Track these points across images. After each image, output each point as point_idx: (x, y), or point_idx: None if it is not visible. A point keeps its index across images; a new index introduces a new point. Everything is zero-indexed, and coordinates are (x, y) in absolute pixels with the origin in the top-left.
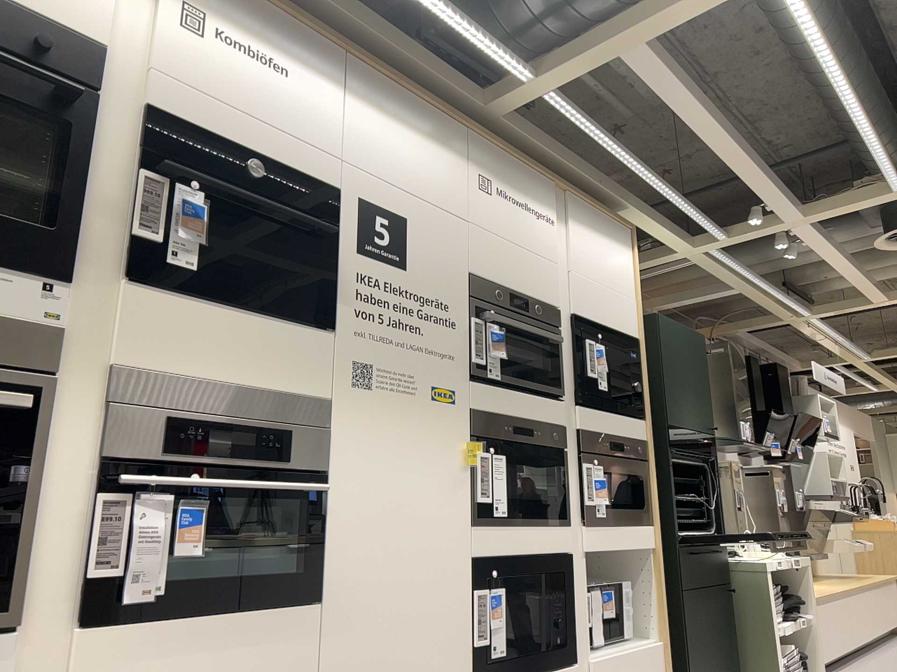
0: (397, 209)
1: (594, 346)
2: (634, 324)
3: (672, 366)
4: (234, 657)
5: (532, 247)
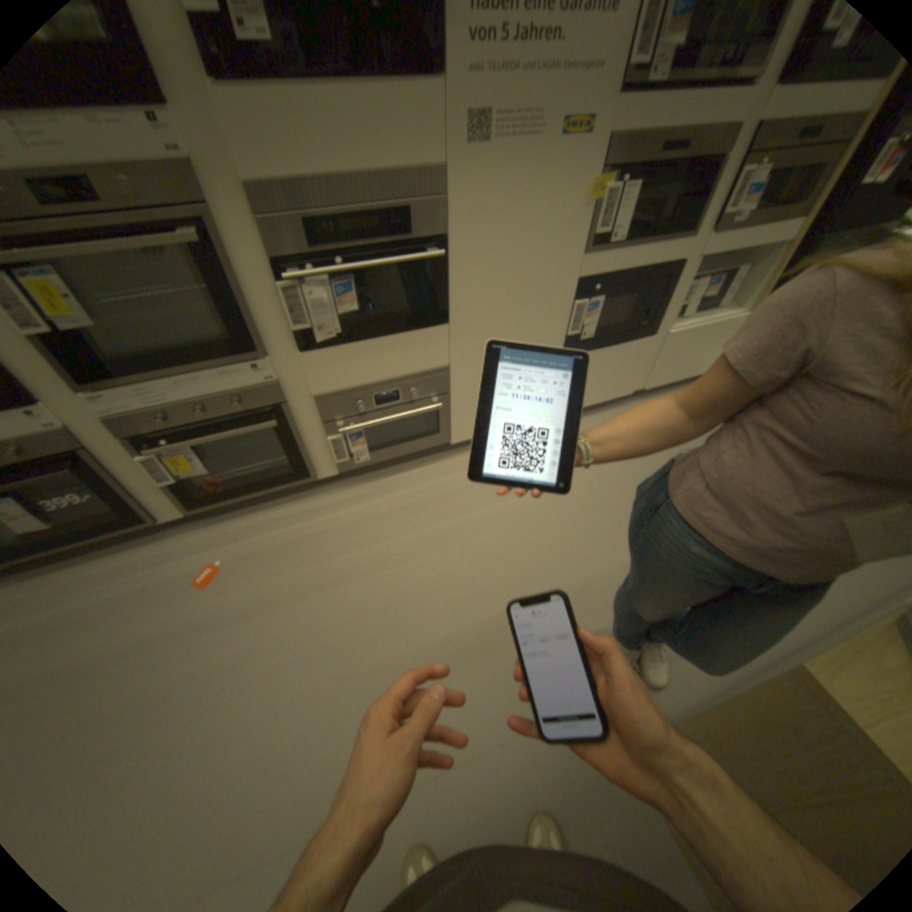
0: None
1: None
2: None
3: None
4: (393, 355)
5: None
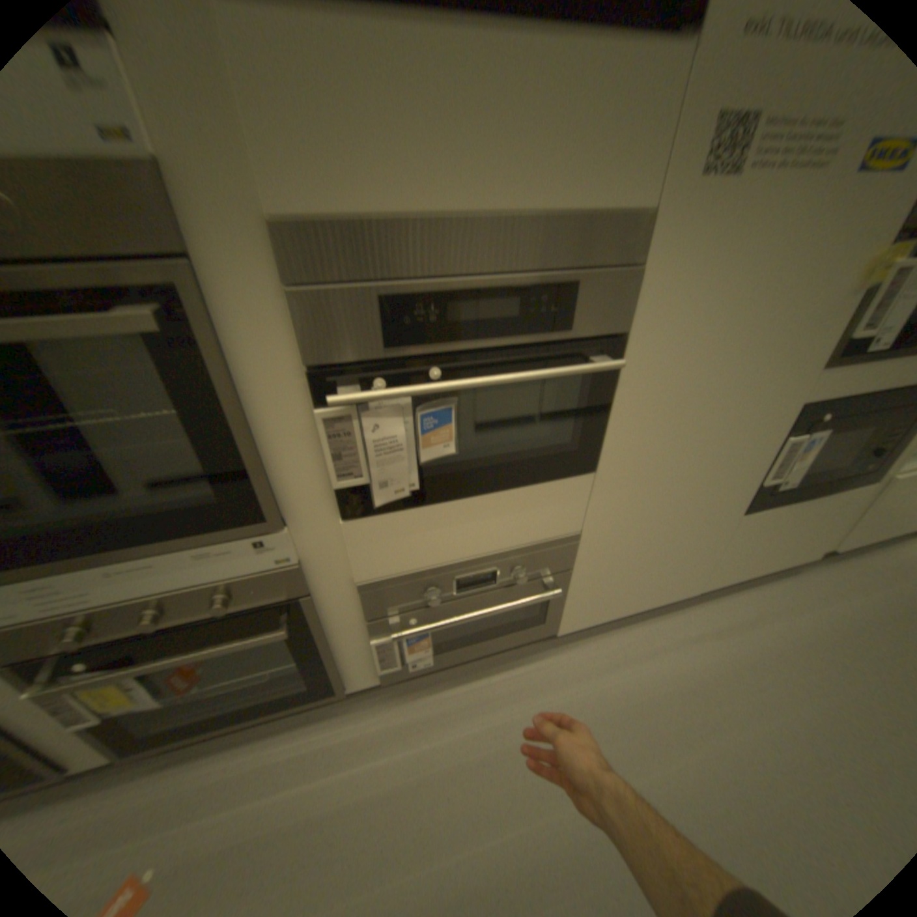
0: None
1: None
2: None
3: None
4: (499, 521)
5: None
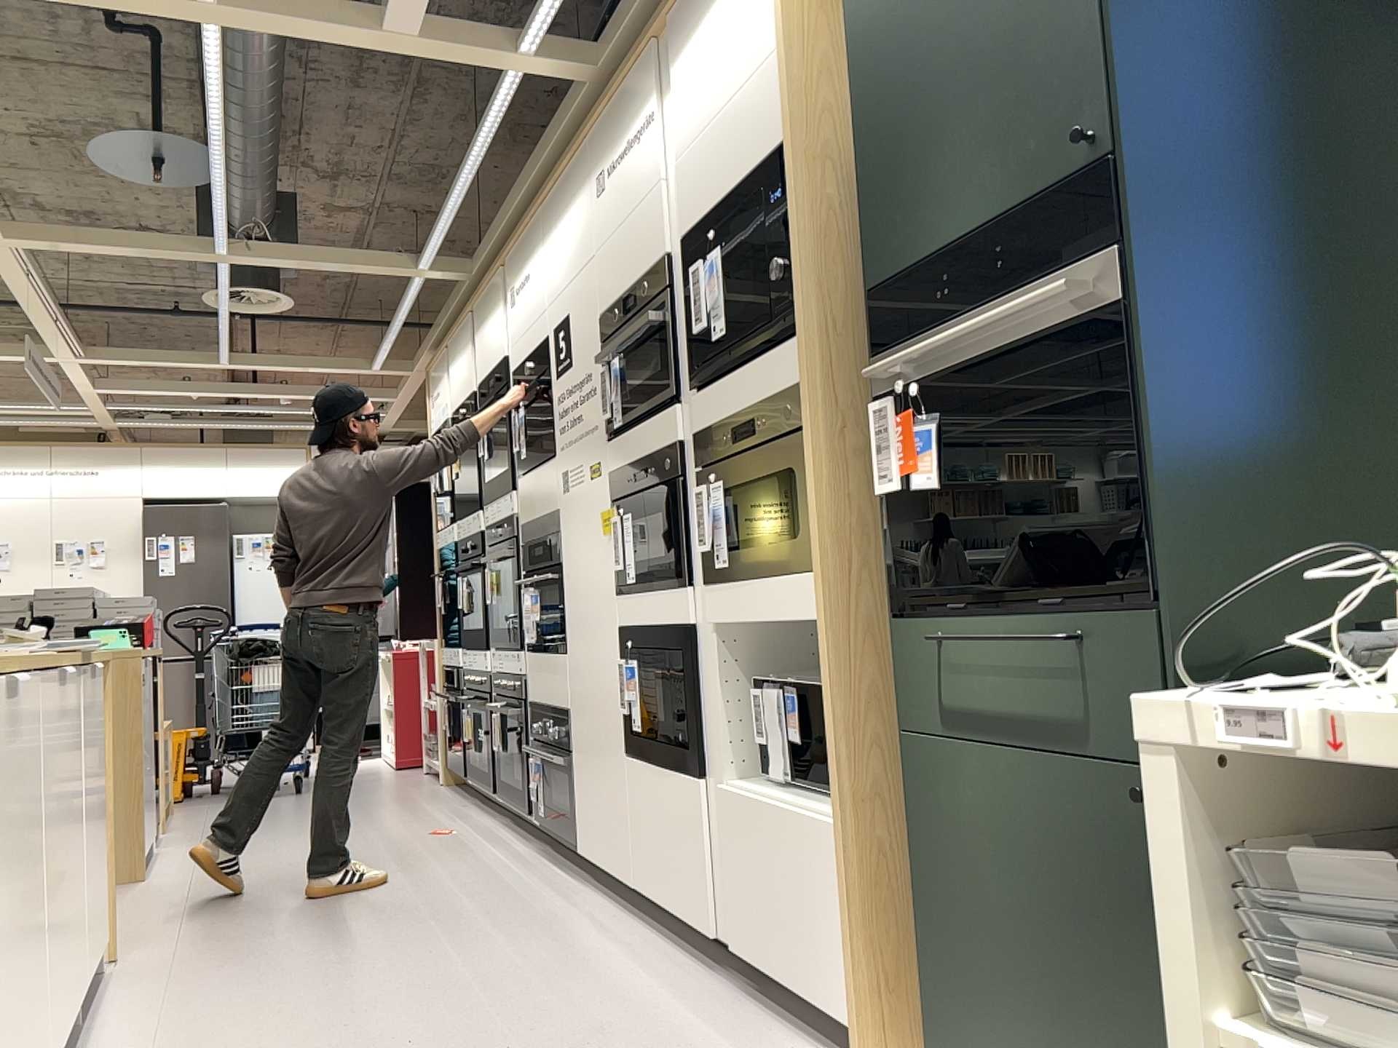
0: (565, 312)
1: (701, 270)
2: (782, 112)
3: (897, 88)
4: (549, 679)
5: (637, 201)
